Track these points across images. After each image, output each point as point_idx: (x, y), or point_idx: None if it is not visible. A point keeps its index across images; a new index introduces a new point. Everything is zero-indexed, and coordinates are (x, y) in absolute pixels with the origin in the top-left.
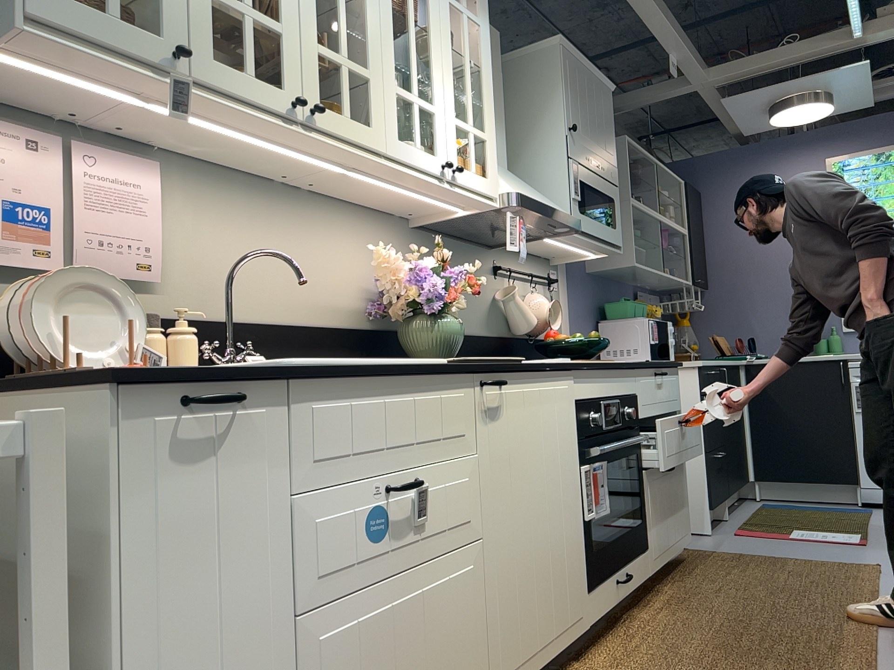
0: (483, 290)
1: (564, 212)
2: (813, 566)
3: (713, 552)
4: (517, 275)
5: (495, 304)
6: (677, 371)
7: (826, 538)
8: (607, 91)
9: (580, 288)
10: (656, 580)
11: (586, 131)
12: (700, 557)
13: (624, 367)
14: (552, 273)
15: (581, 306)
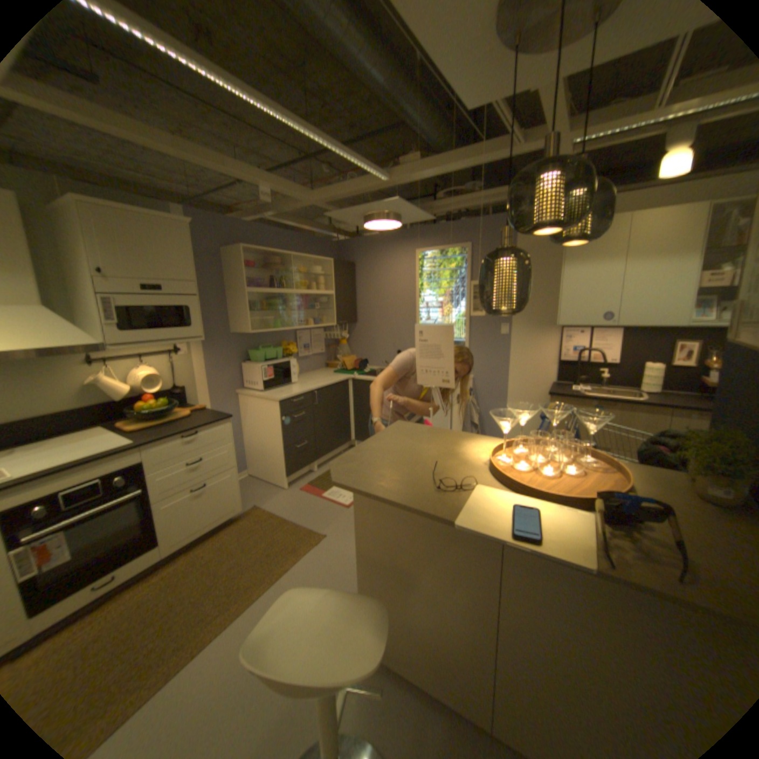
0: (68, 379)
1: (75, 342)
2: (290, 535)
3: (261, 513)
4: (122, 357)
5: (89, 384)
6: (226, 422)
7: (338, 499)
8: (176, 224)
9: (218, 346)
10: (191, 547)
11: (131, 266)
12: (248, 518)
13: (105, 458)
14: (177, 344)
15: (219, 357)
